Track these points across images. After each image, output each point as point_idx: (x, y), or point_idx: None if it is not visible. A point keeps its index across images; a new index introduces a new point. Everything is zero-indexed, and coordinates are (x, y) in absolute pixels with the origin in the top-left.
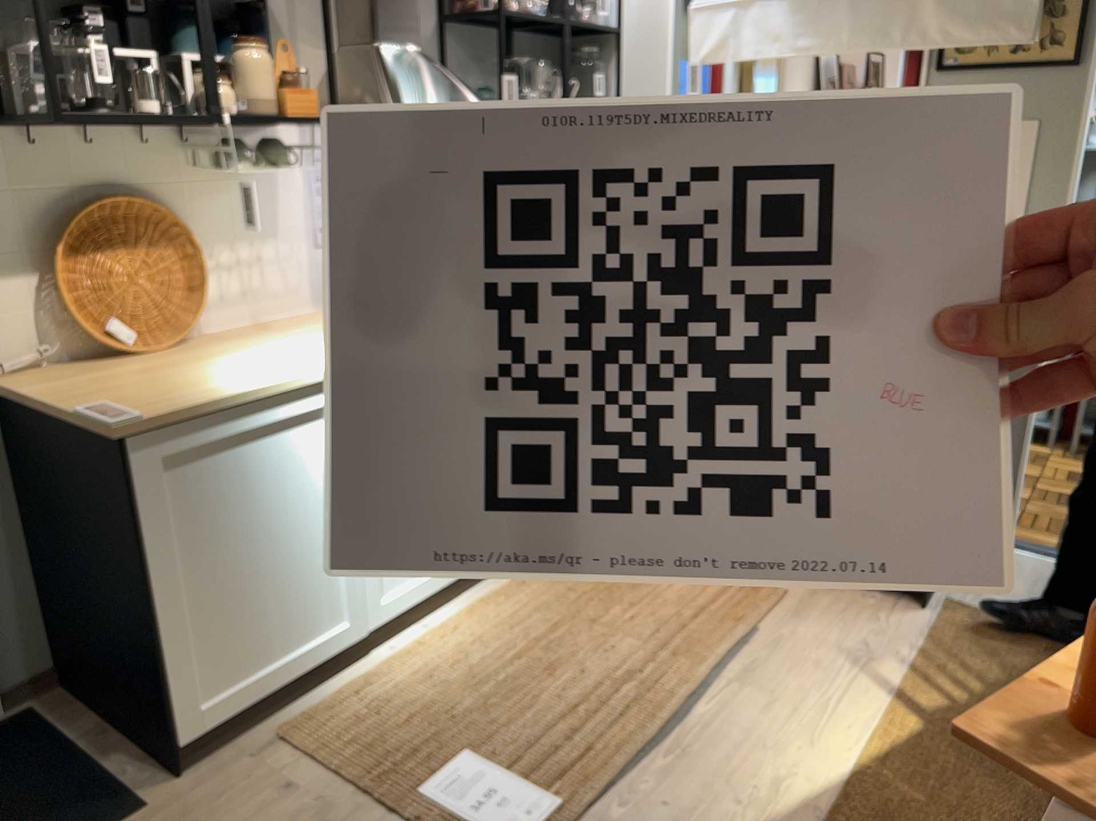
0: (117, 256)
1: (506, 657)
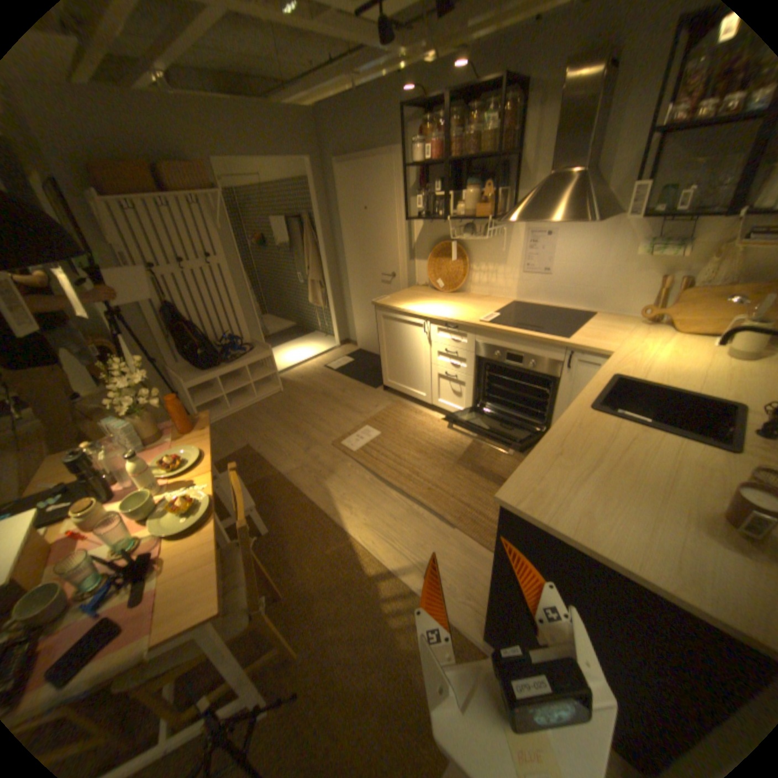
0: (445, 260)
1: (429, 440)
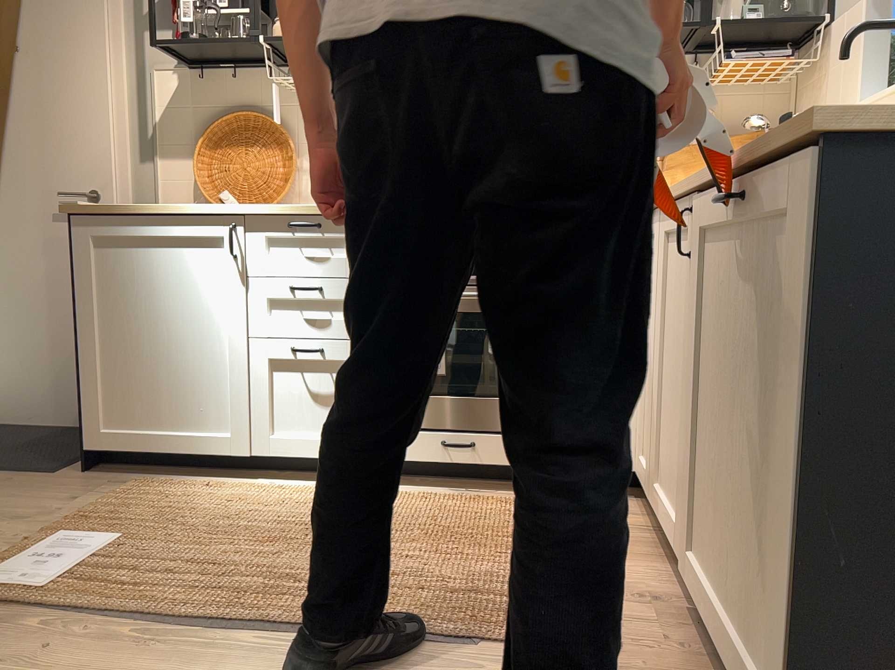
0: (238, 150)
1: (283, 520)
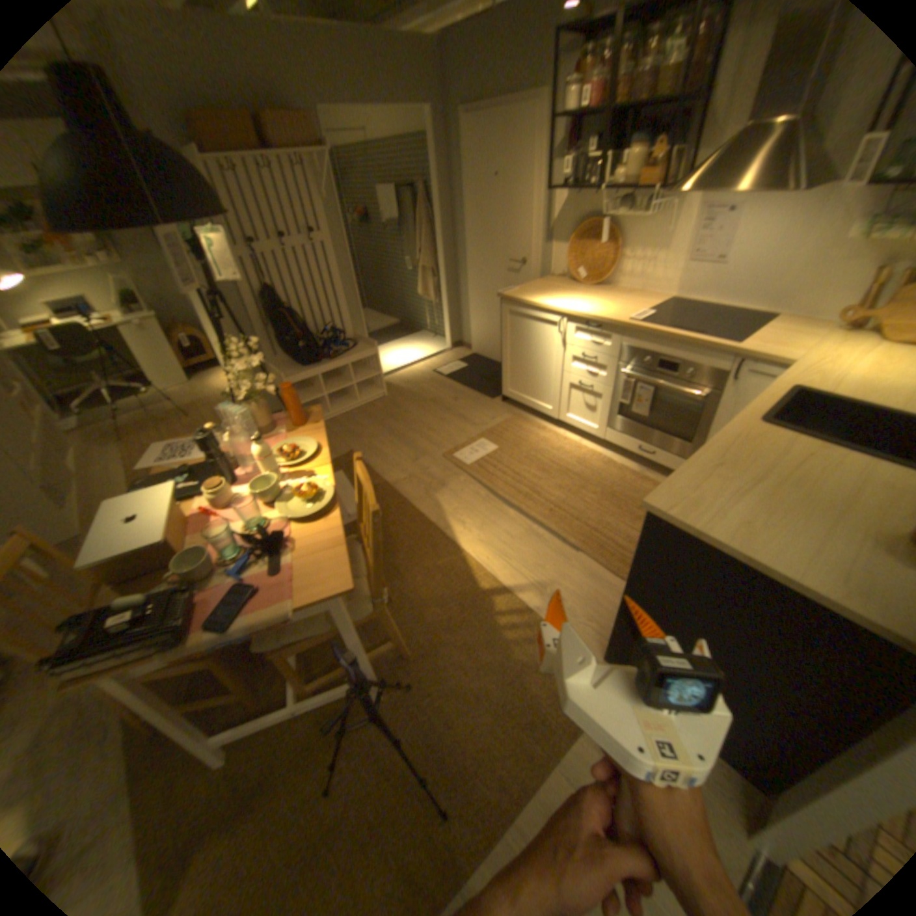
0: (590, 243)
1: (552, 459)
